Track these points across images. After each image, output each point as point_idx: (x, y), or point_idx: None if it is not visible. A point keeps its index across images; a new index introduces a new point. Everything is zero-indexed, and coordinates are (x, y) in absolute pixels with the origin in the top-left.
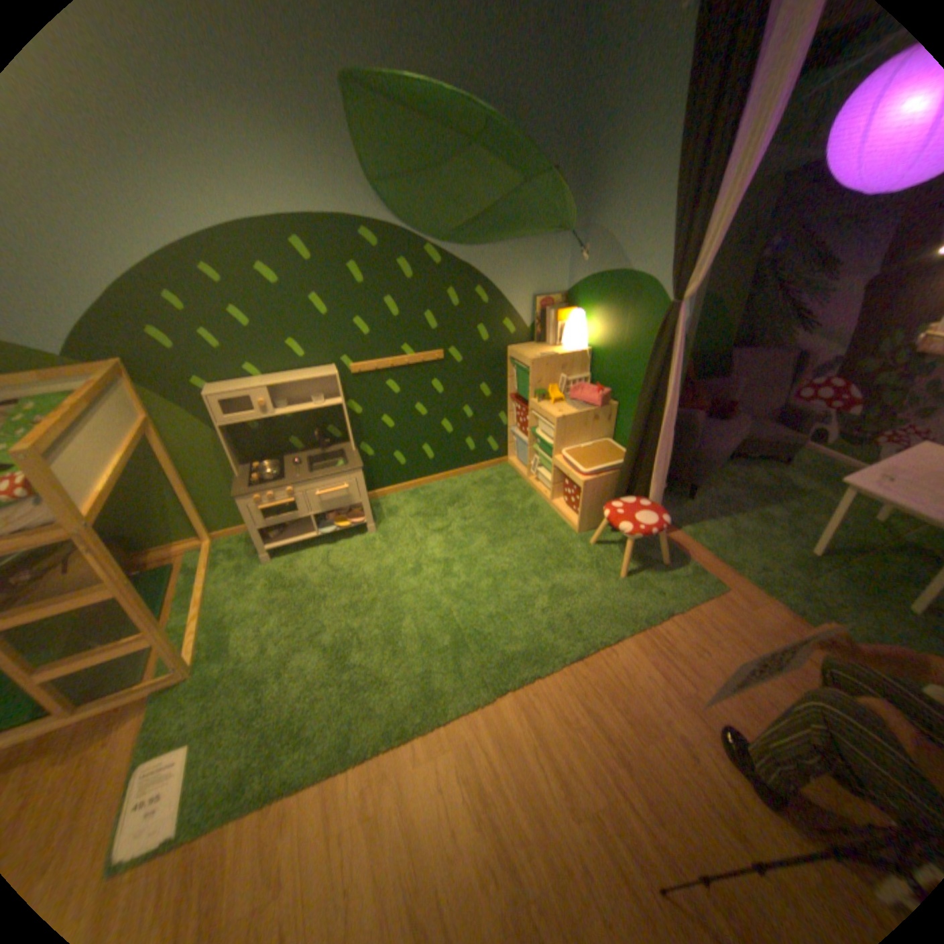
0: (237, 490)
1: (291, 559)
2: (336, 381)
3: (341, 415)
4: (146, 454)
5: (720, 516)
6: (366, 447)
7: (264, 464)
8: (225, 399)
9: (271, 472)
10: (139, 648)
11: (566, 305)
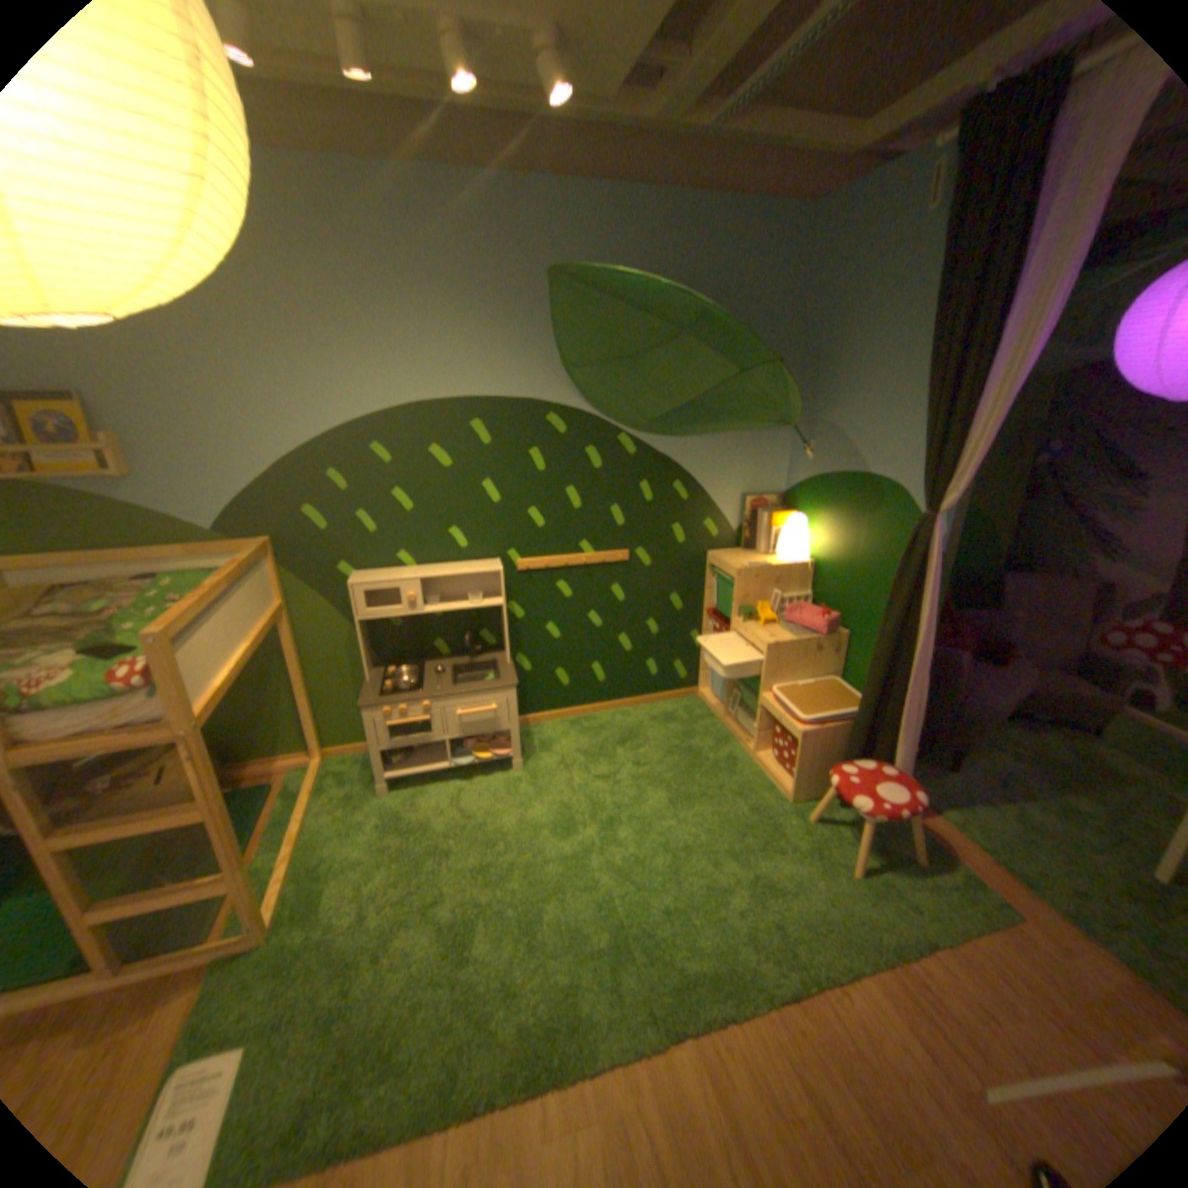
0: (365, 699)
1: (413, 795)
2: (500, 578)
3: (499, 618)
4: (272, 646)
5: (1000, 802)
6: (523, 659)
7: (401, 670)
8: (371, 589)
9: (409, 681)
10: (215, 894)
11: (783, 507)
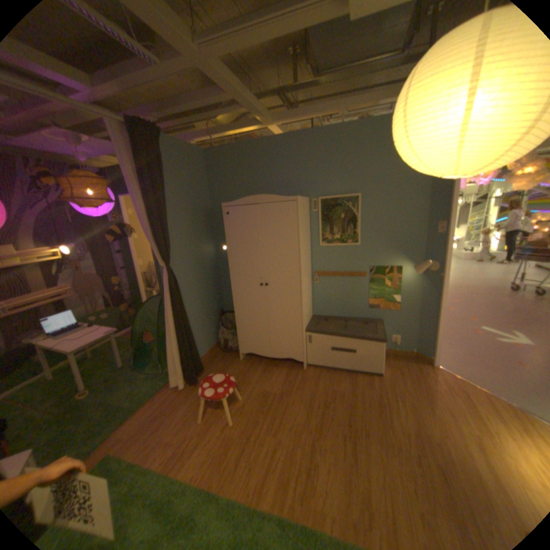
0: None
1: None
2: None
3: None
4: None
5: None
6: None
7: None
8: None
9: None
10: None
11: None
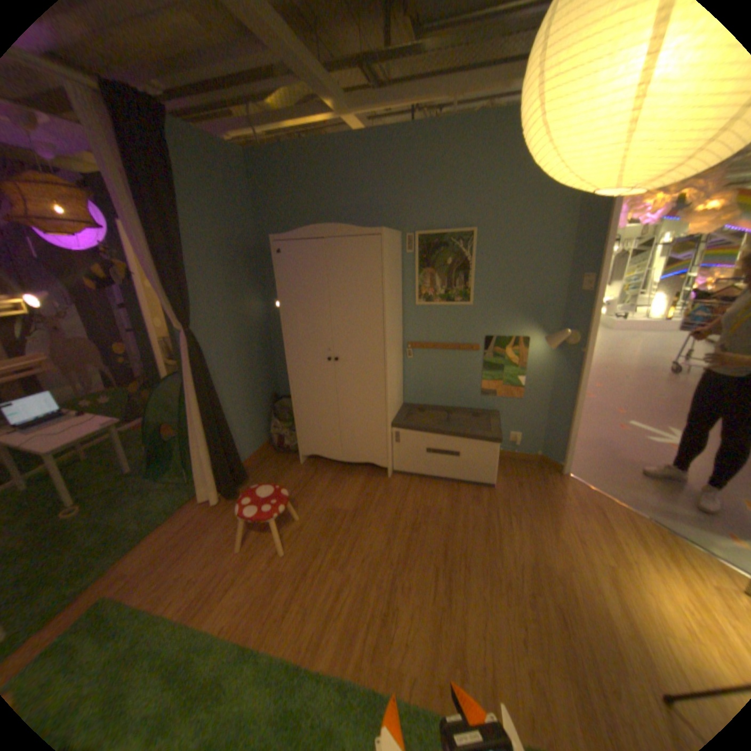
0: None
1: None
2: None
3: None
4: None
5: None
6: None
7: None
8: None
9: None
10: None
11: None
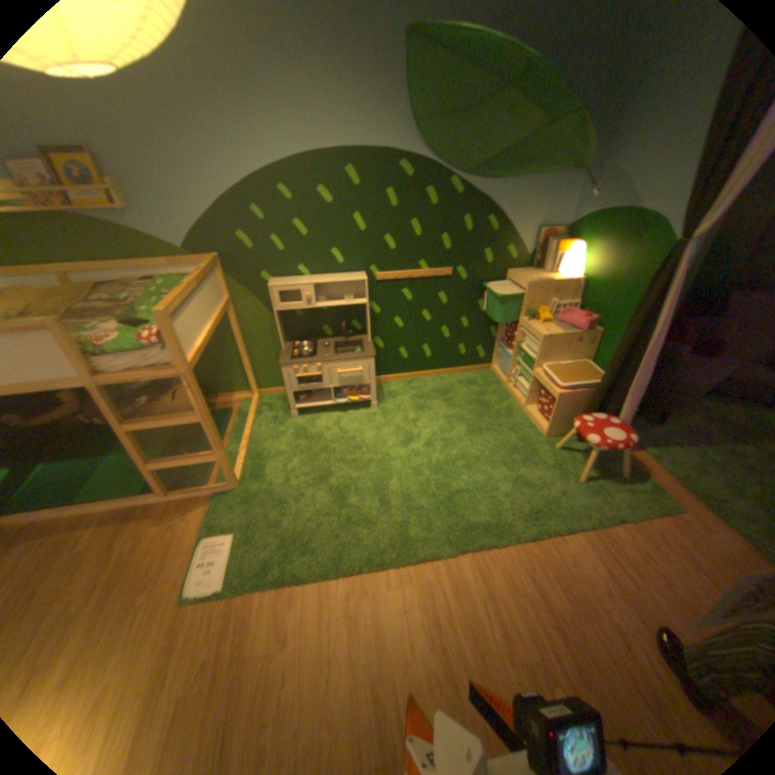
0: (282, 361)
1: (312, 418)
2: (364, 285)
3: (363, 313)
4: (224, 326)
5: (687, 445)
6: (378, 340)
7: (302, 344)
8: (282, 291)
9: (307, 351)
10: (209, 461)
11: (568, 236)
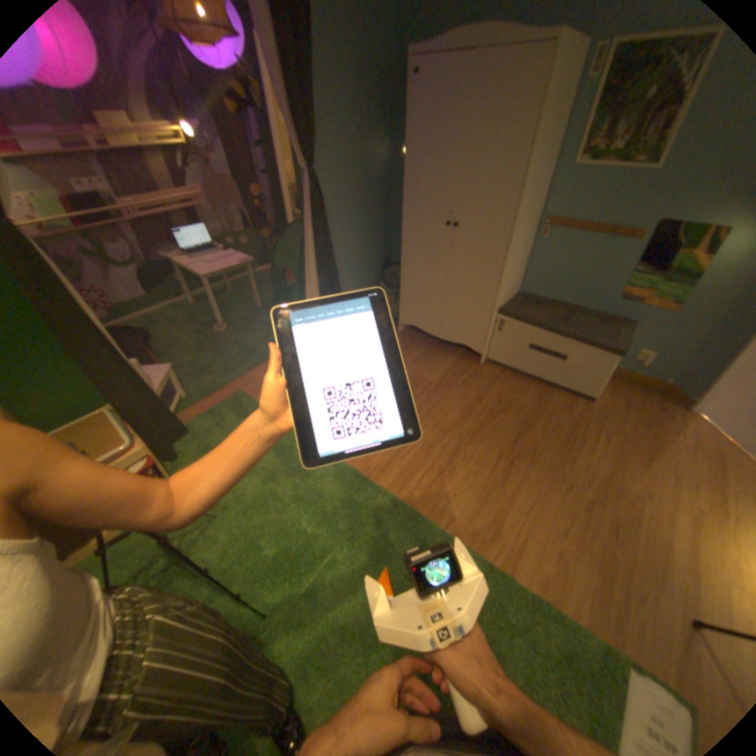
0: None
1: None
2: None
3: None
4: None
5: None
6: None
7: None
8: None
9: None
10: None
11: None
